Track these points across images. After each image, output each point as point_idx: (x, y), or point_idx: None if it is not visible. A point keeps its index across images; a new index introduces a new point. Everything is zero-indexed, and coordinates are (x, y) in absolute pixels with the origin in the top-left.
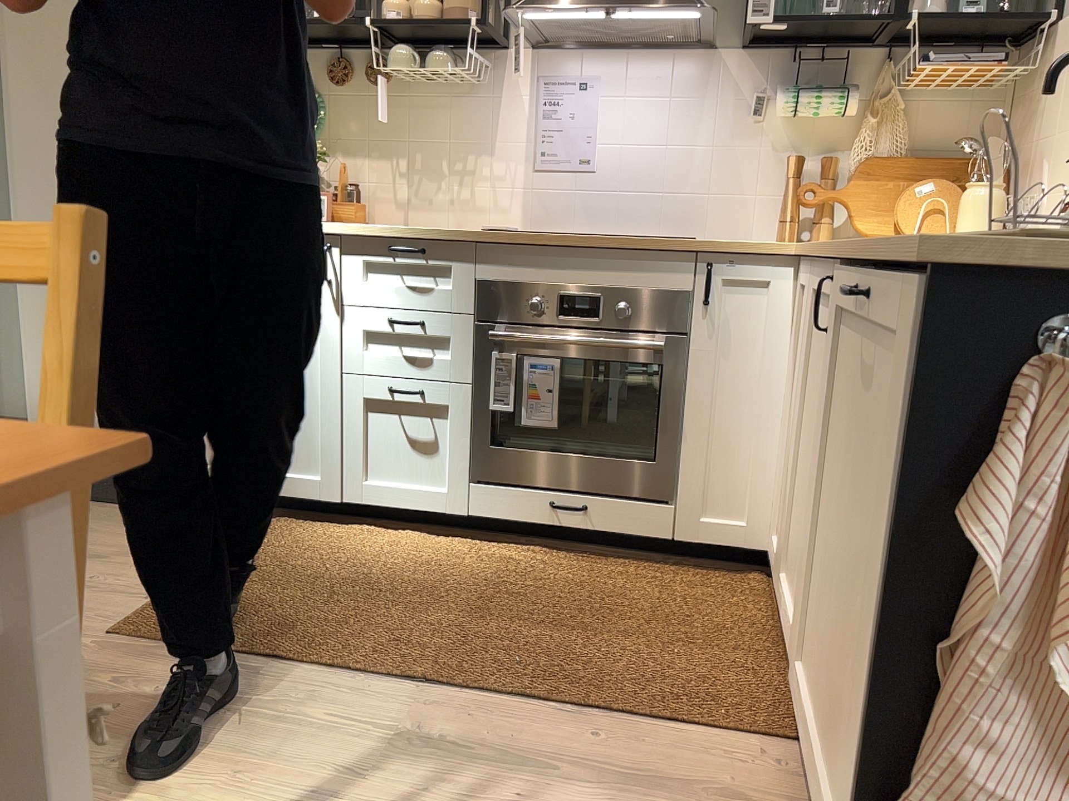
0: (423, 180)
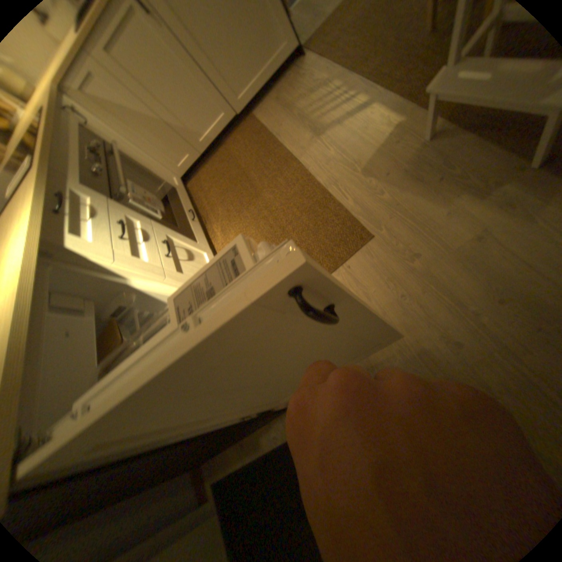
0: None
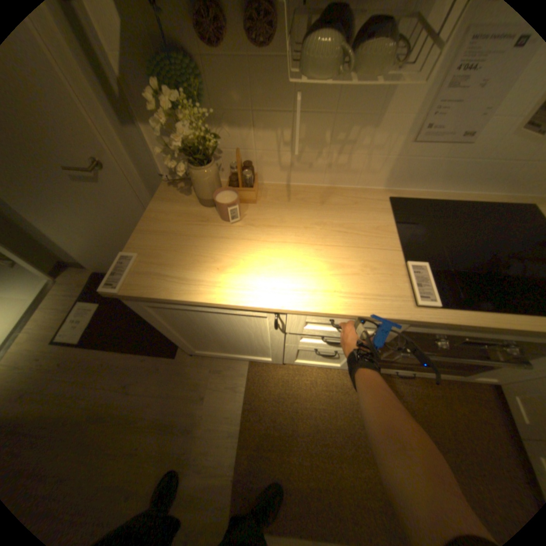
0: (307, 148)
